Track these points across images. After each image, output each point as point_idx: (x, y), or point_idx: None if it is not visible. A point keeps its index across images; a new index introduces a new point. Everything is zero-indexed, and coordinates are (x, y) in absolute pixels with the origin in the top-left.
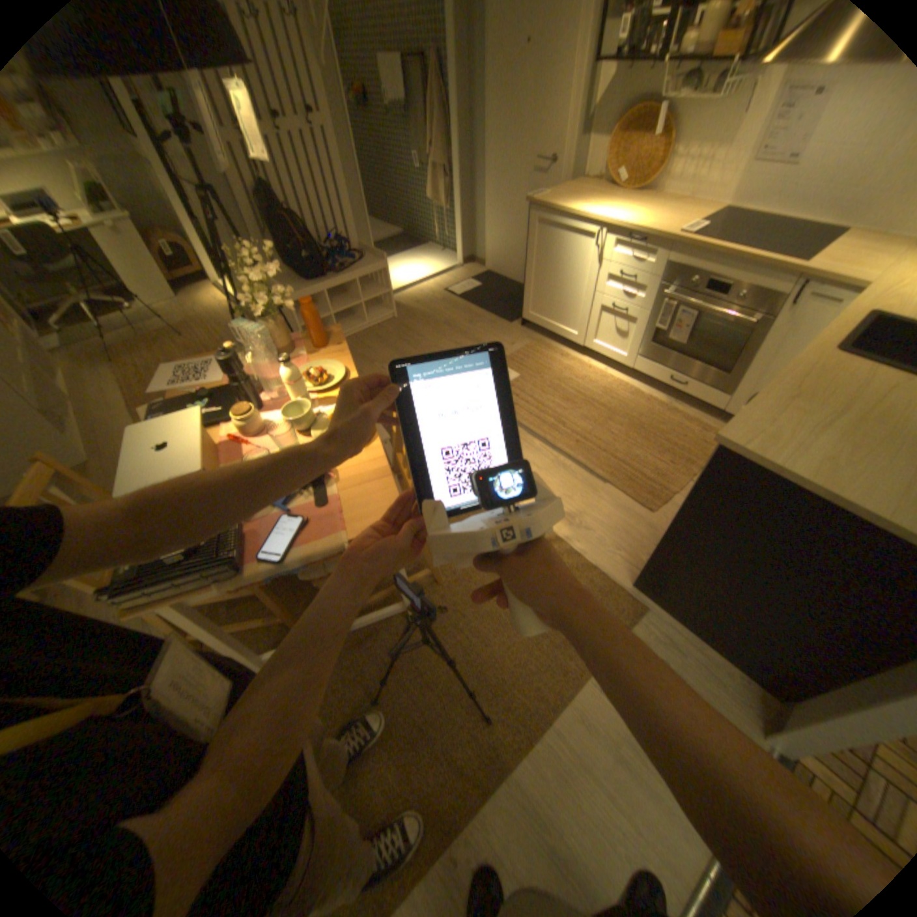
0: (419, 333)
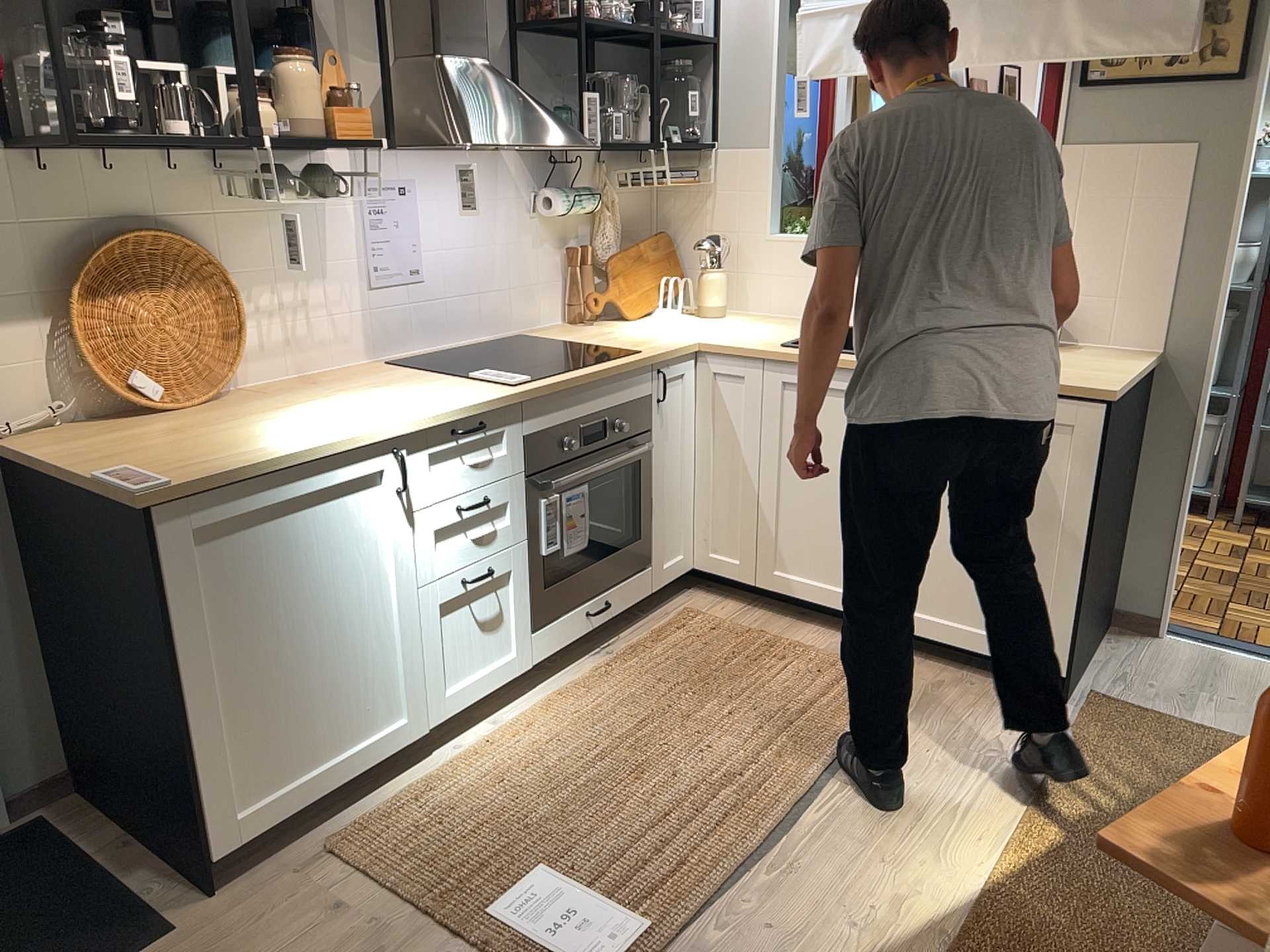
0: None
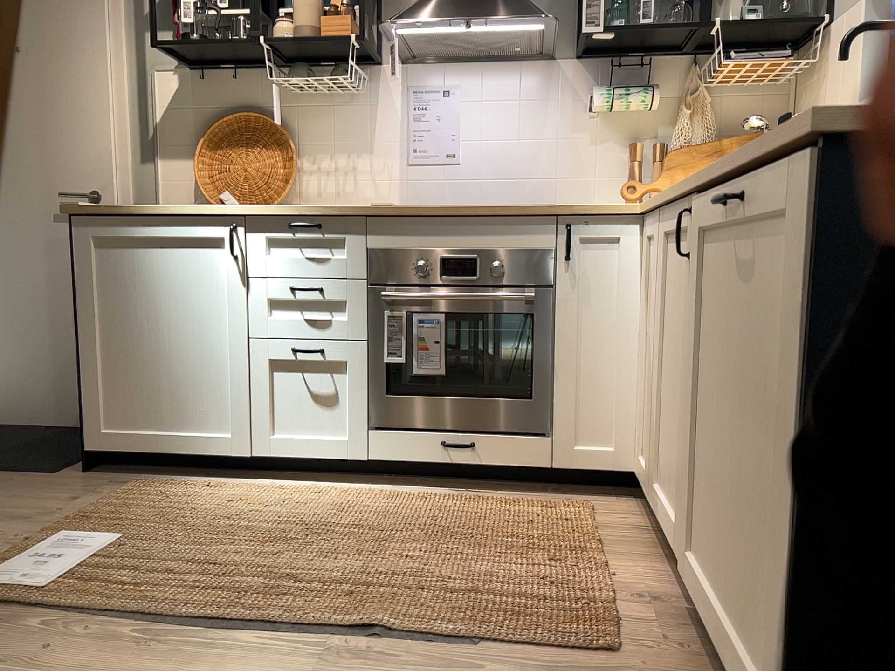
0: None
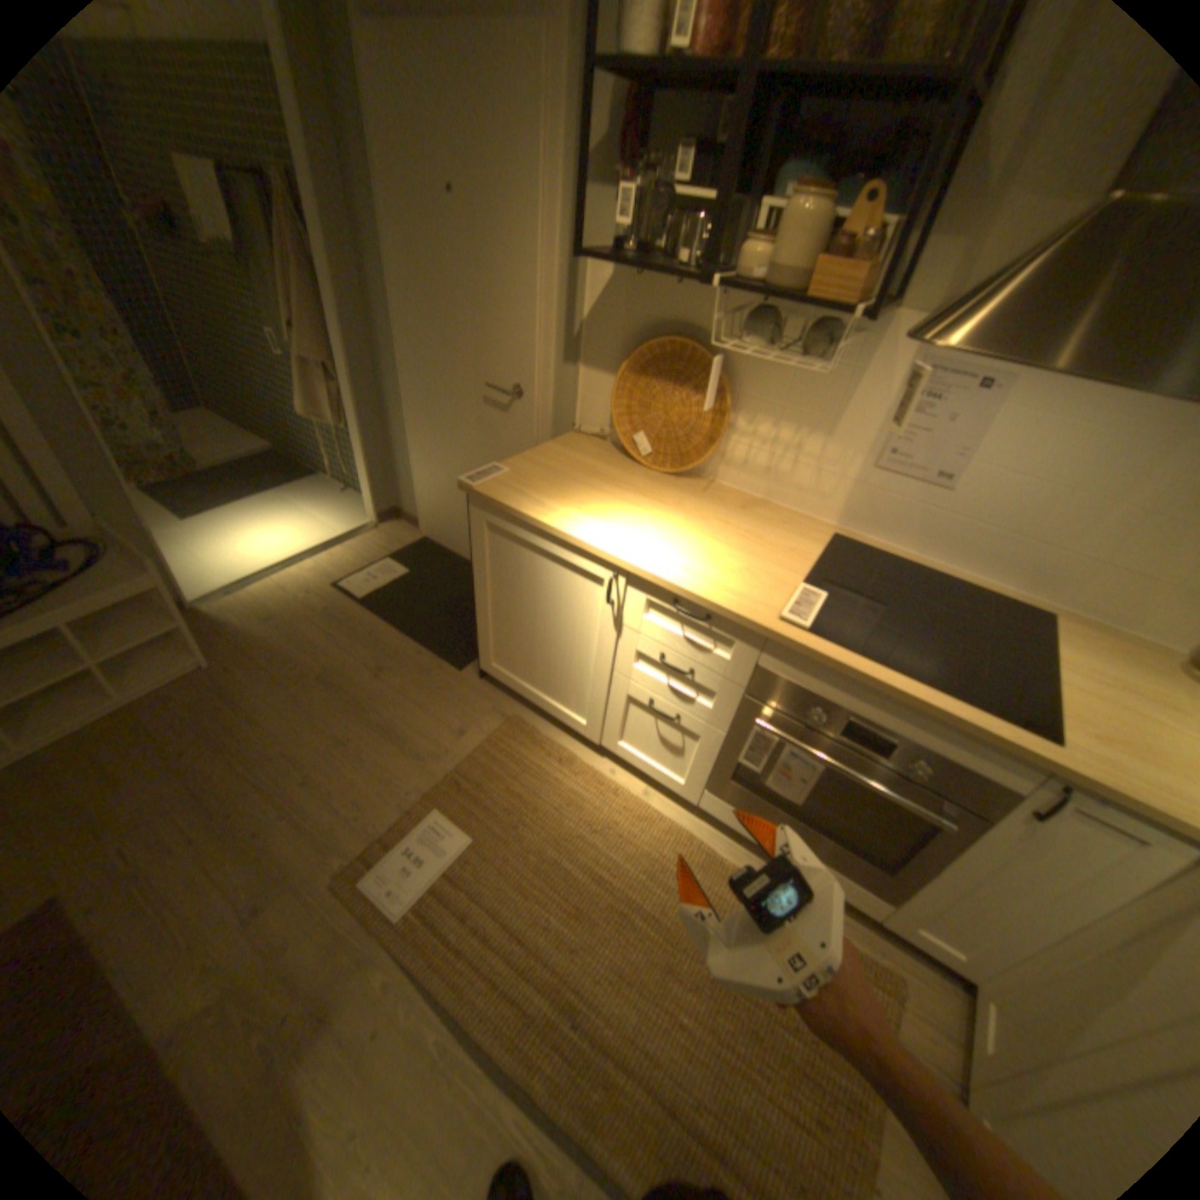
0: (256, 712)
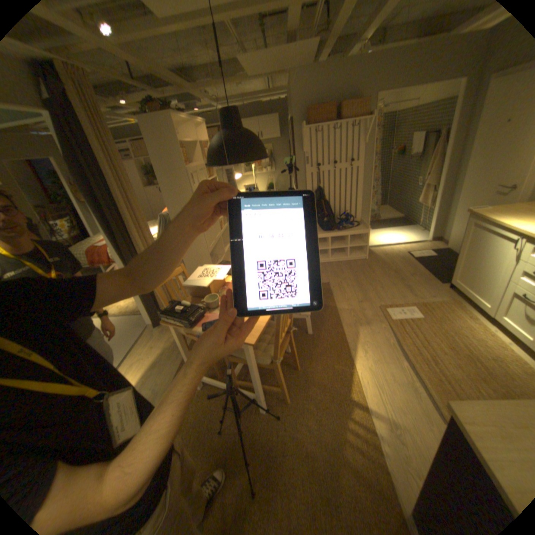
0: (374, 271)
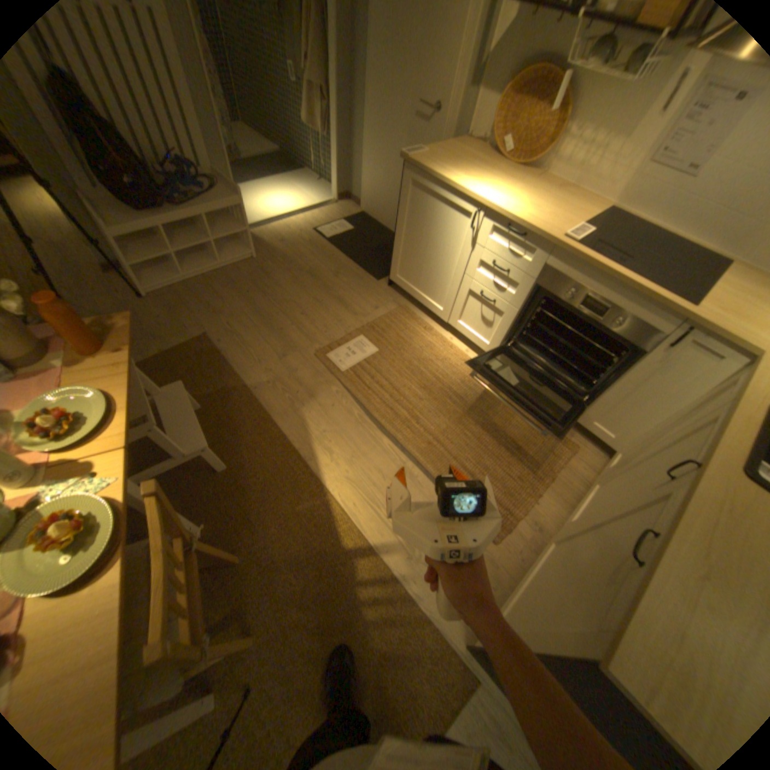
0: (278, 281)
